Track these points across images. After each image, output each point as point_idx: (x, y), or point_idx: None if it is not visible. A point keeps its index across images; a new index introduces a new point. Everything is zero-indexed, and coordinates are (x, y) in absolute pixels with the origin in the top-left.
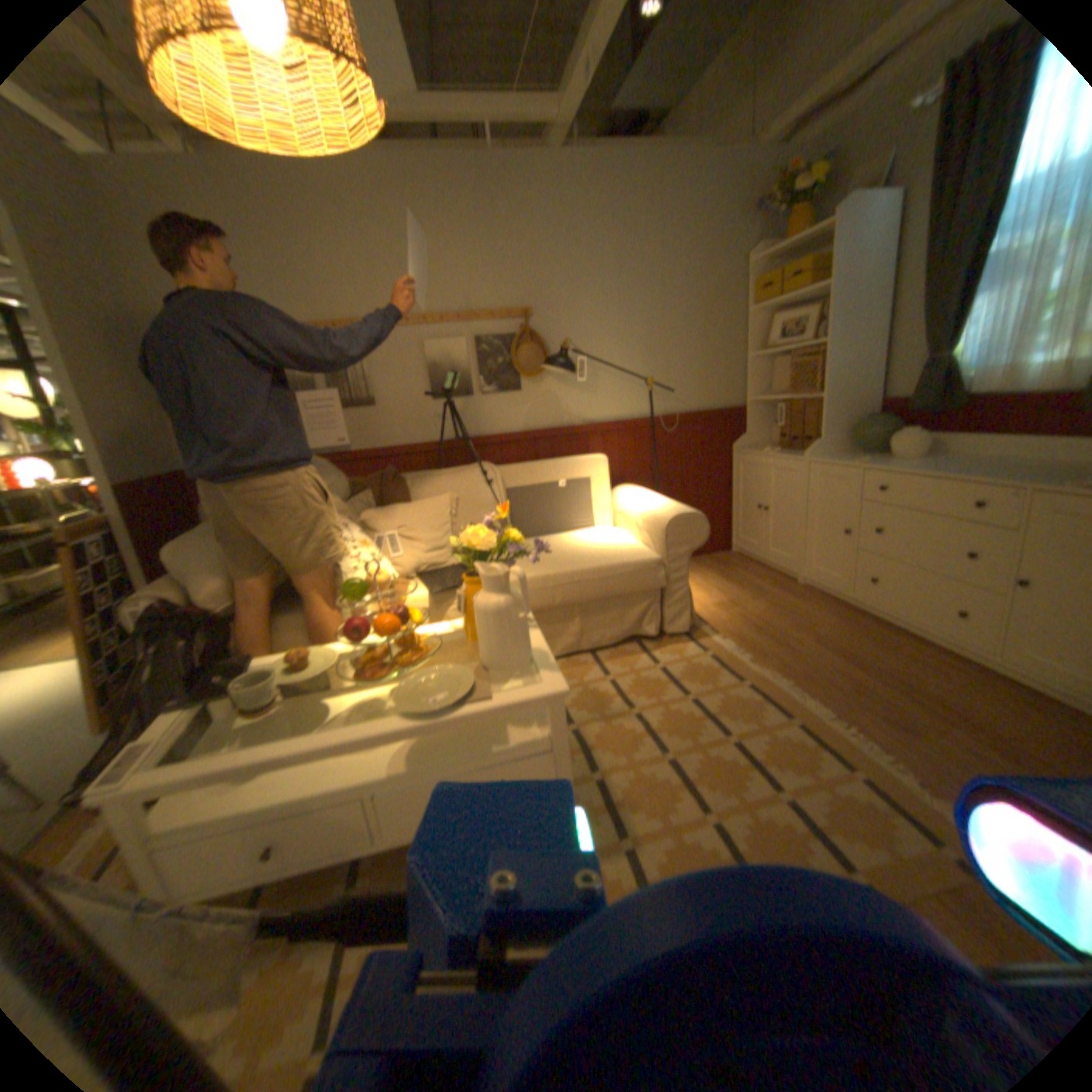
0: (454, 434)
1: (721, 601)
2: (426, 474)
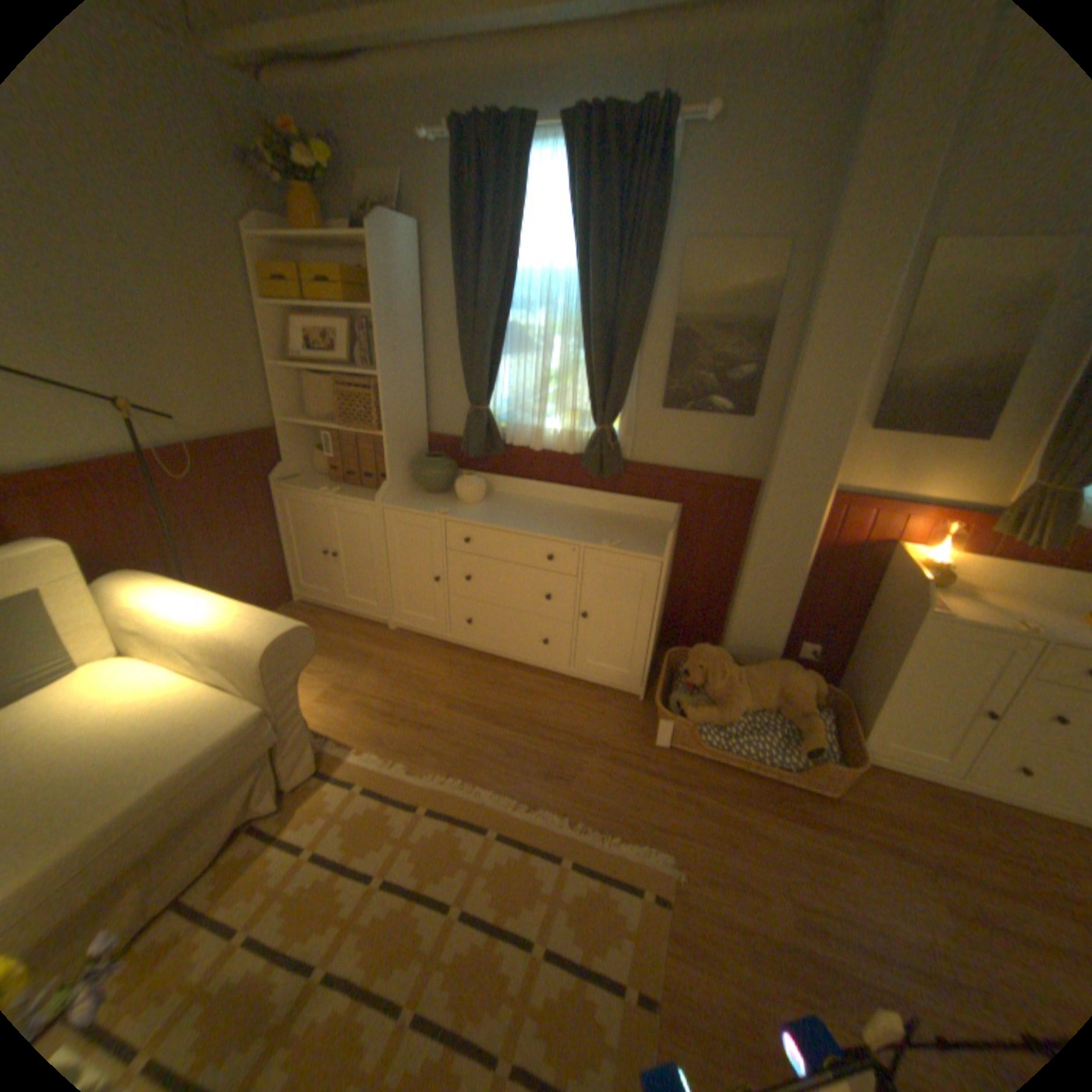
0: None
1: (324, 690)
2: None
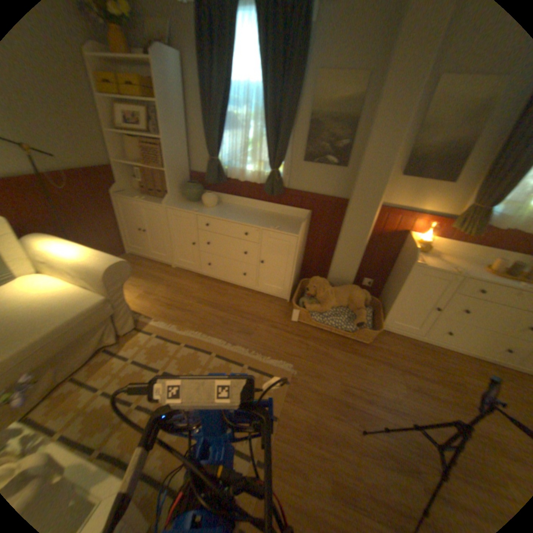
0: None
1: (141, 293)
2: None
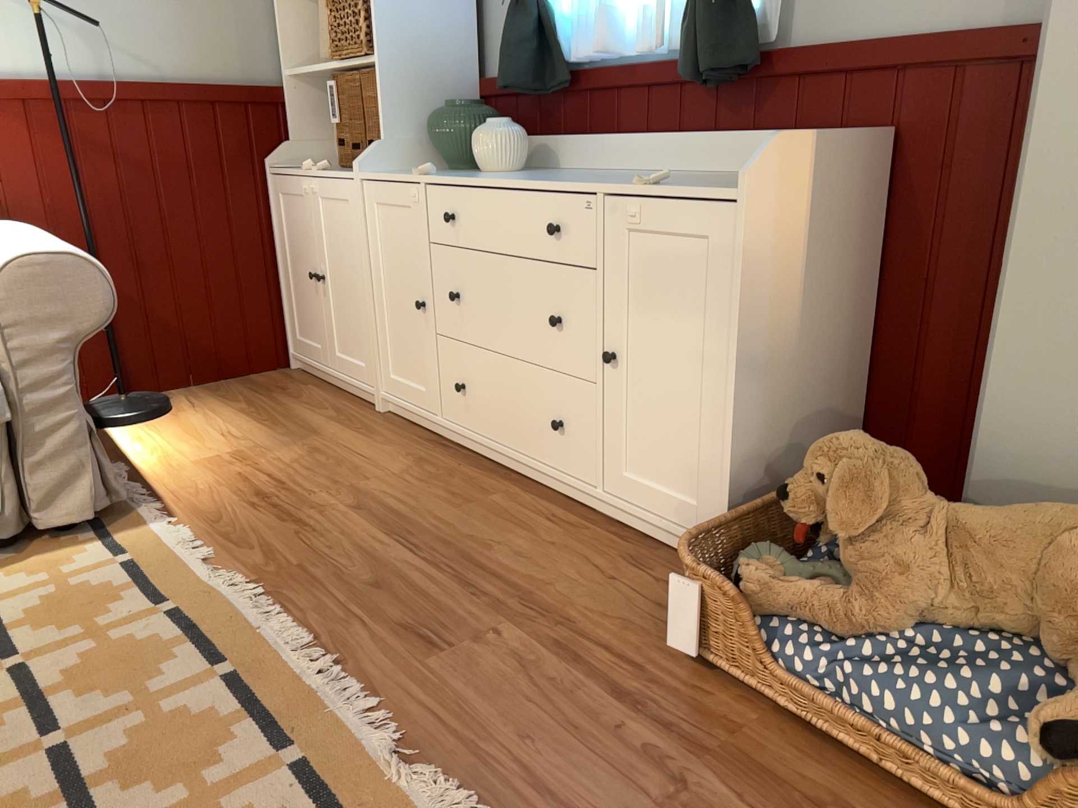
0: None
1: (219, 455)
2: None
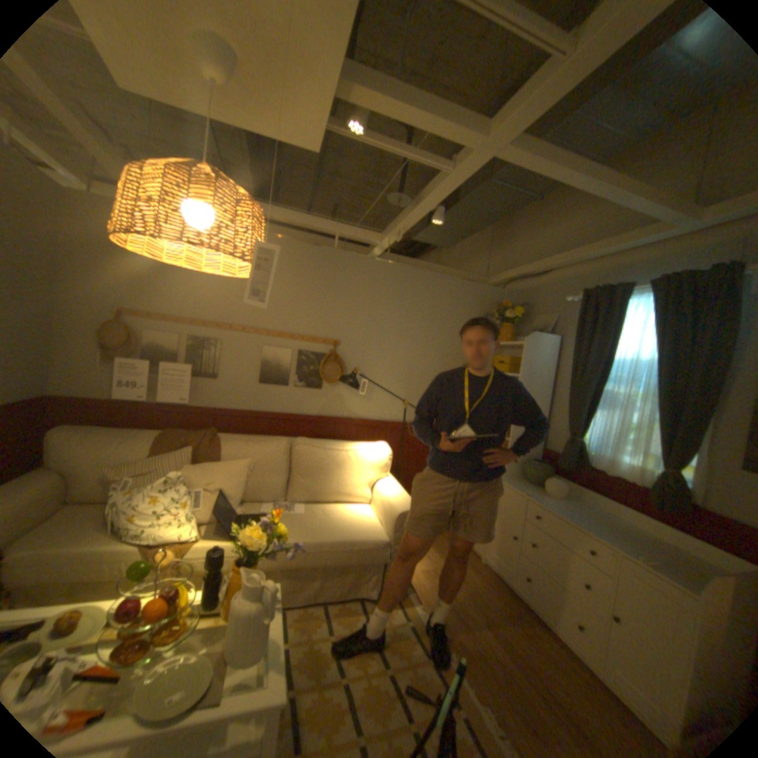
0: (267, 410)
1: (429, 571)
2: (238, 442)
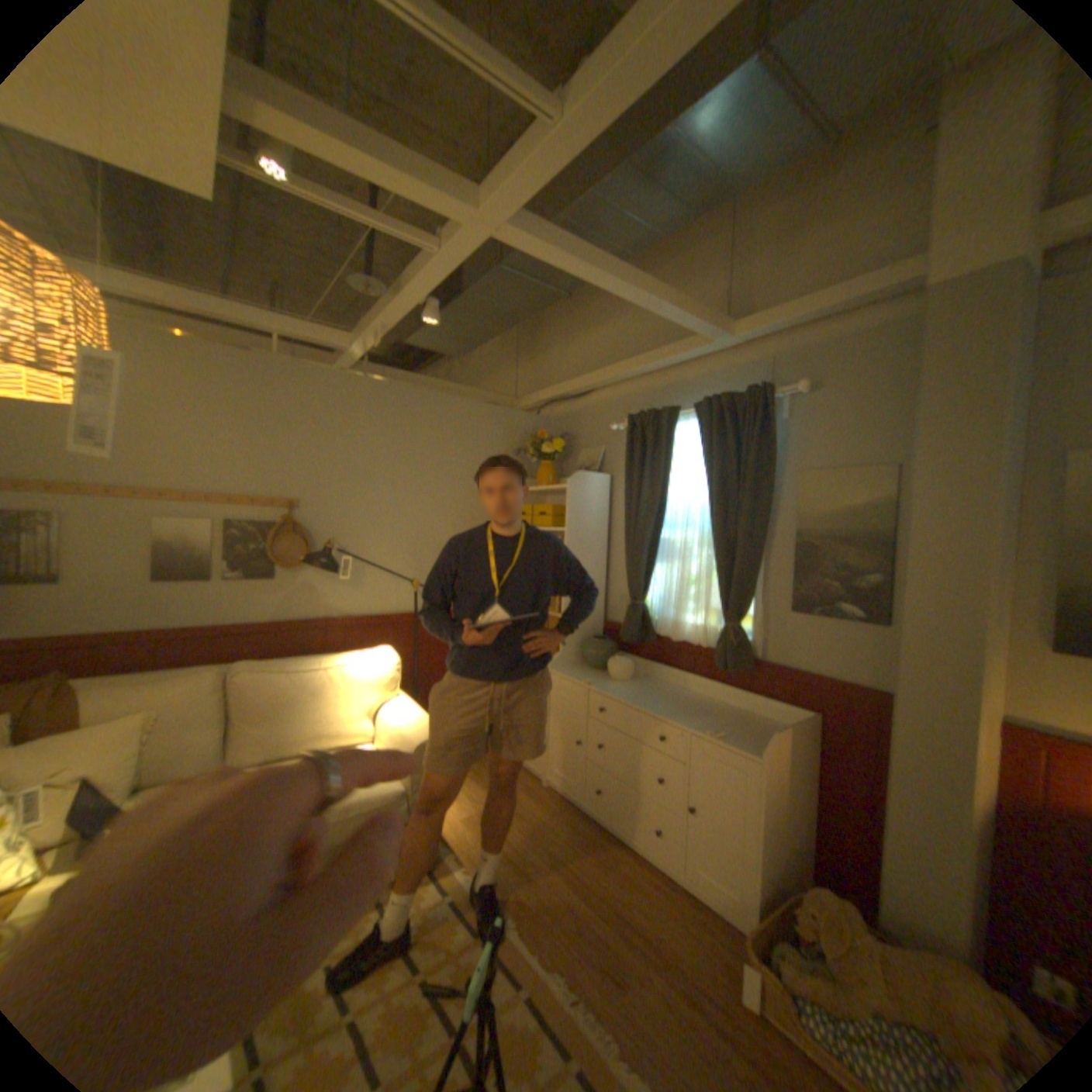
0: (174, 626)
1: (471, 817)
2: (114, 688)
